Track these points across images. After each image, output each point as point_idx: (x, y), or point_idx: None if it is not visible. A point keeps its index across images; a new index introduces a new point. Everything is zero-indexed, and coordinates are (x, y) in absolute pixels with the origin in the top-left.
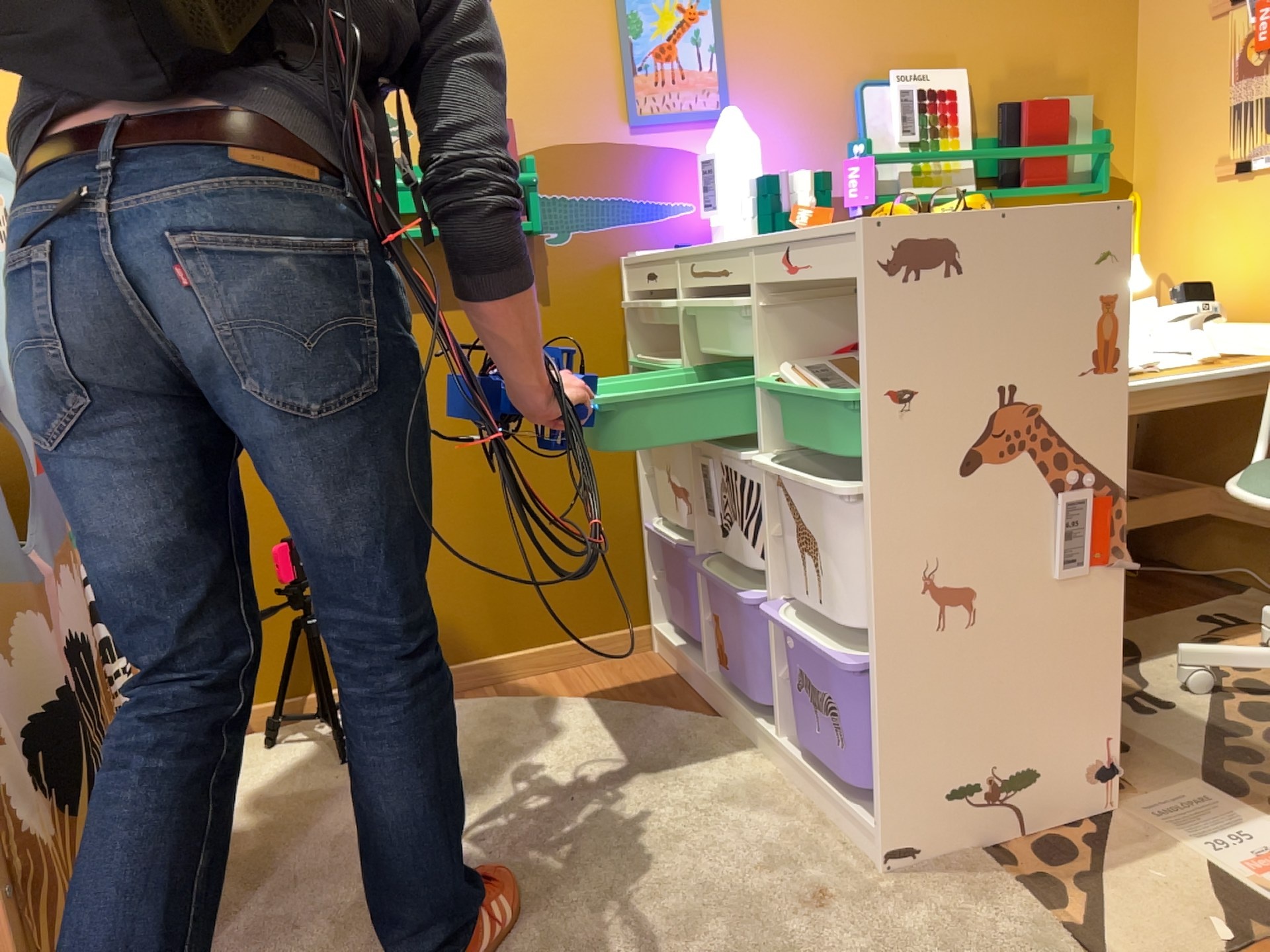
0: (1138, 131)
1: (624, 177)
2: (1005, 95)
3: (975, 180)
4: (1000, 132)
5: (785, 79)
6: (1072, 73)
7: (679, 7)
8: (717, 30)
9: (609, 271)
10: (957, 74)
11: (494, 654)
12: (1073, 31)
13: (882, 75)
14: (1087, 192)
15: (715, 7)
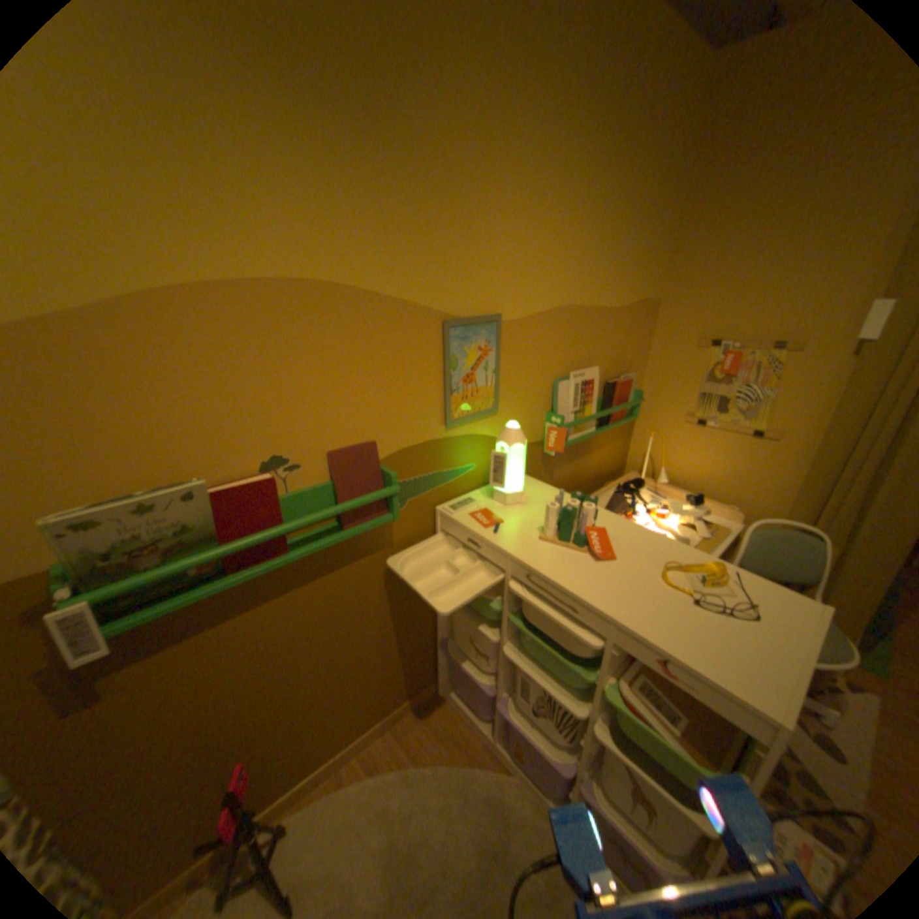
0: (645, 383)
1: (440, 458)
2: (608, 374)
3: (596, 424)
4: (603, 393)
5: (525, 381)
6: (631, 359)
7: (479, 345)
8: (498, 359)
9: (429, 516)
10: (595, 368)
11: (357, 742)
12: (635, 338)
13: (566, 372)
14: (627, 416)
15: (499, 344)
